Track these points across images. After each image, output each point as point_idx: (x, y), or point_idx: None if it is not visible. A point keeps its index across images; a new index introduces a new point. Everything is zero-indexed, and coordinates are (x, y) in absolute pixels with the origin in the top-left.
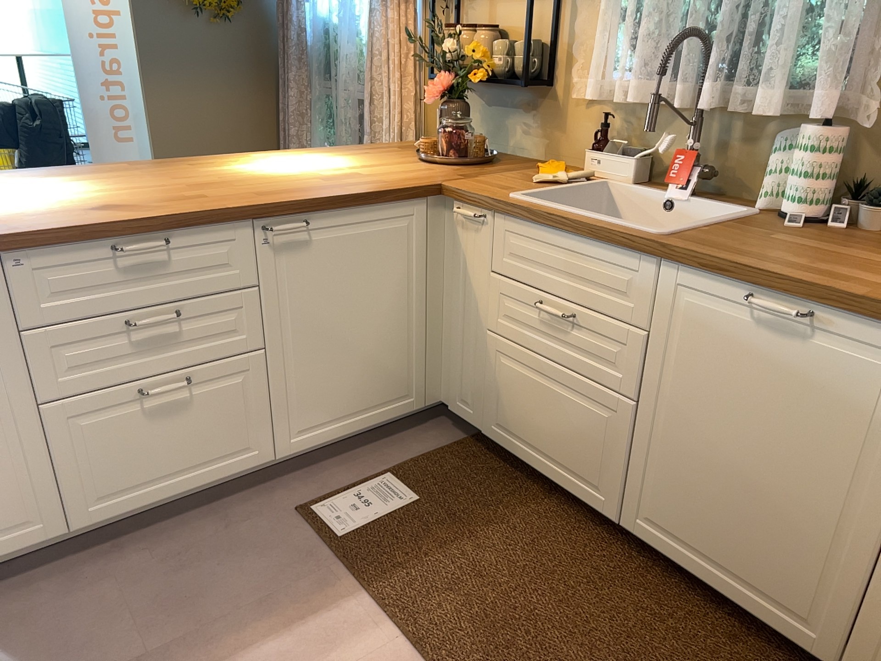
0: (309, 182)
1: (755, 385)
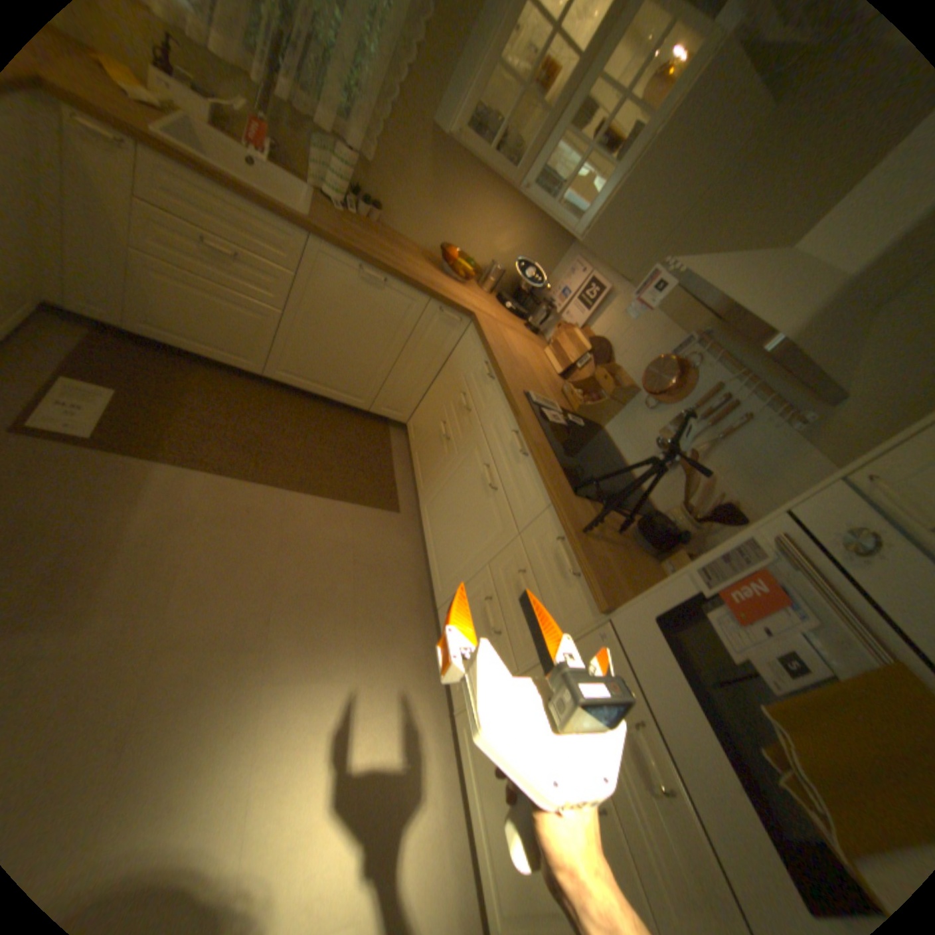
0: None
1: (355, 308)
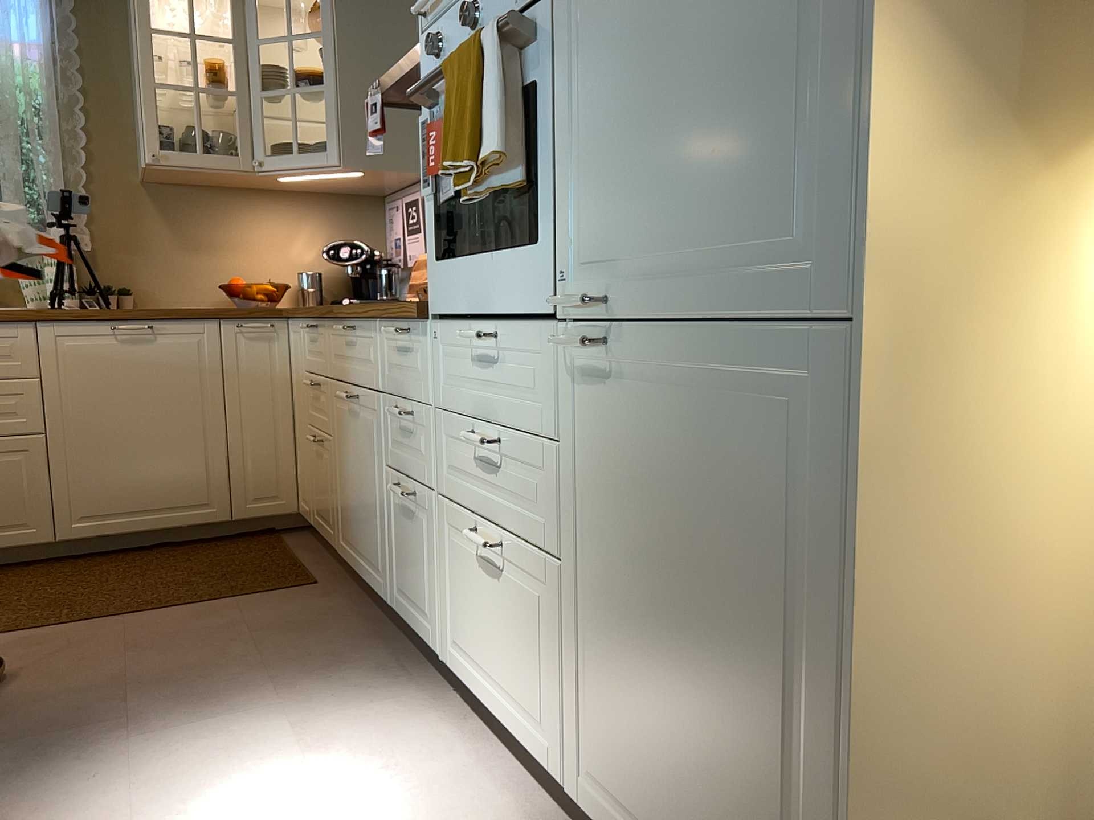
0: None
1: (131, 379)
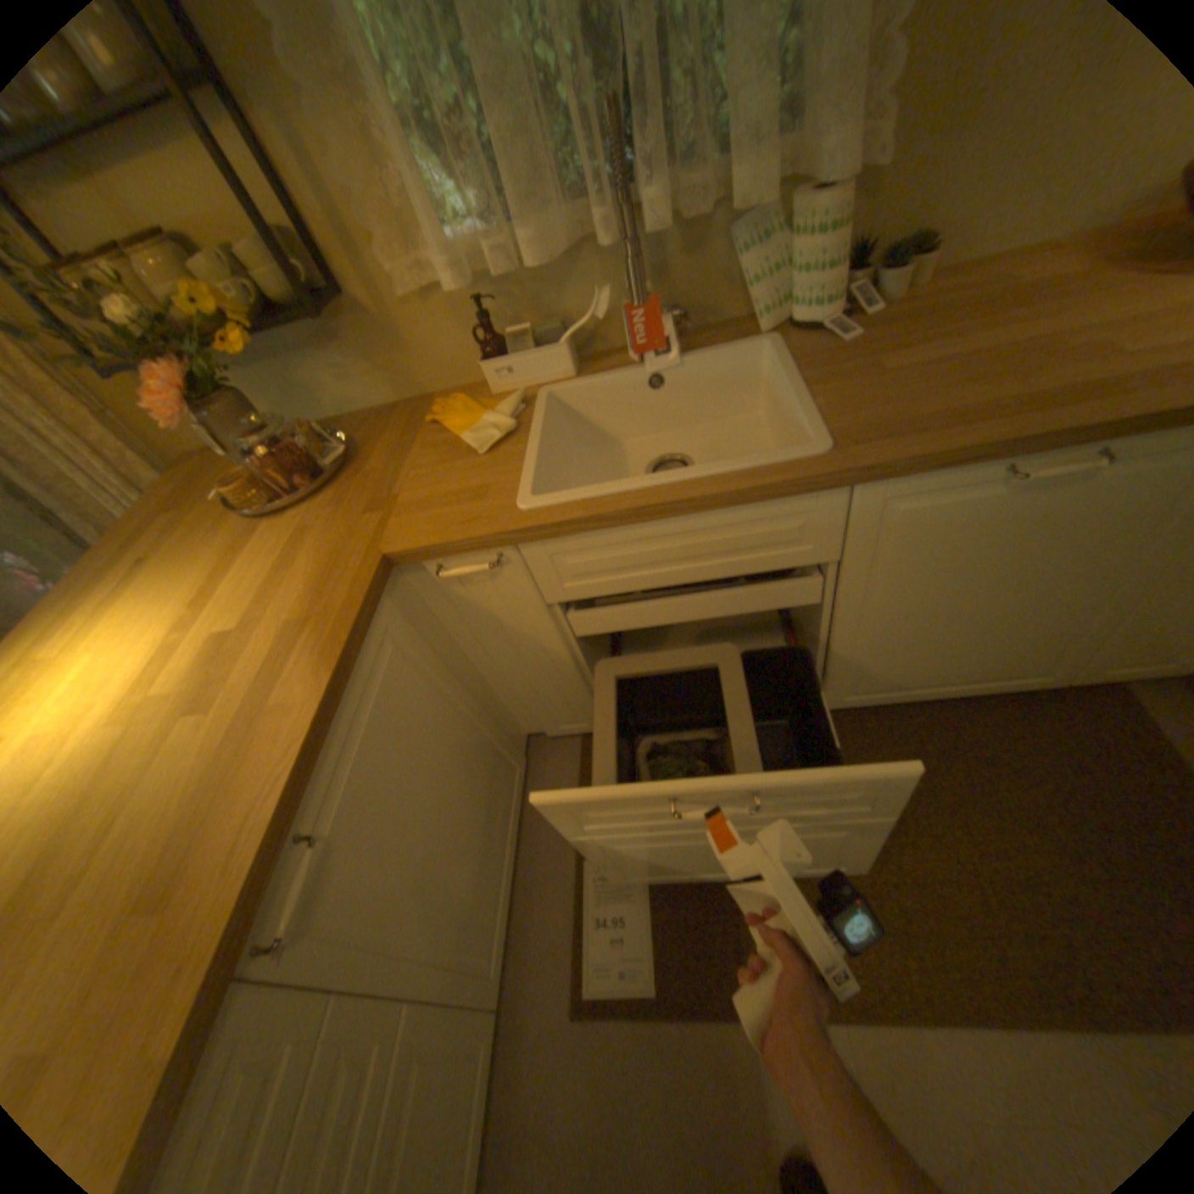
0: (180, 747)
1: (1007, 546)
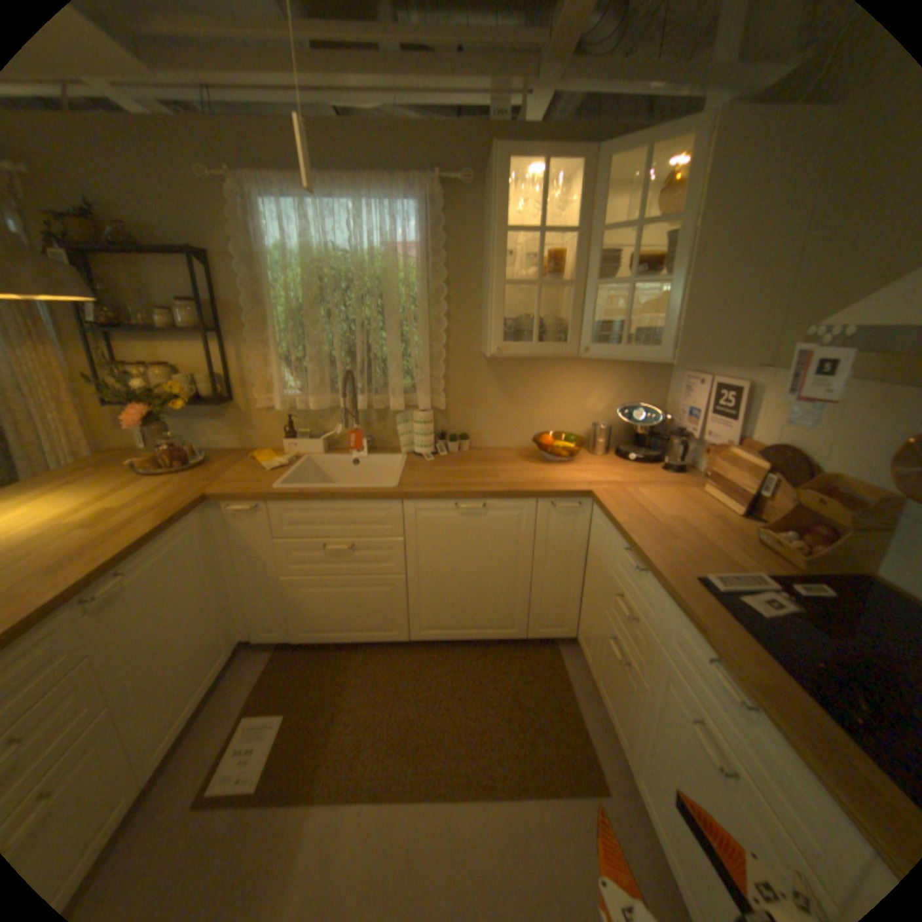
0: (77, 536)
1: (466, 541)
